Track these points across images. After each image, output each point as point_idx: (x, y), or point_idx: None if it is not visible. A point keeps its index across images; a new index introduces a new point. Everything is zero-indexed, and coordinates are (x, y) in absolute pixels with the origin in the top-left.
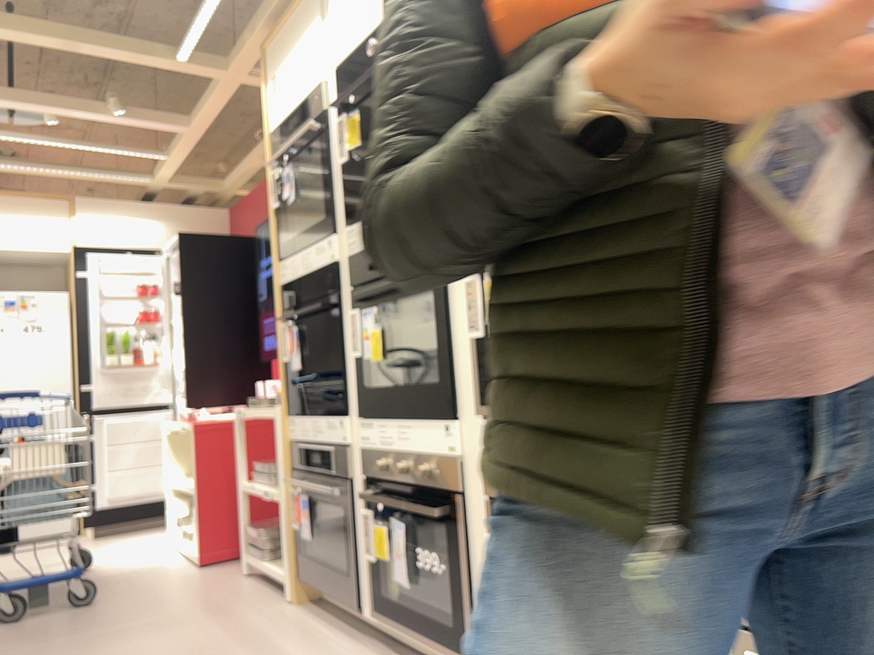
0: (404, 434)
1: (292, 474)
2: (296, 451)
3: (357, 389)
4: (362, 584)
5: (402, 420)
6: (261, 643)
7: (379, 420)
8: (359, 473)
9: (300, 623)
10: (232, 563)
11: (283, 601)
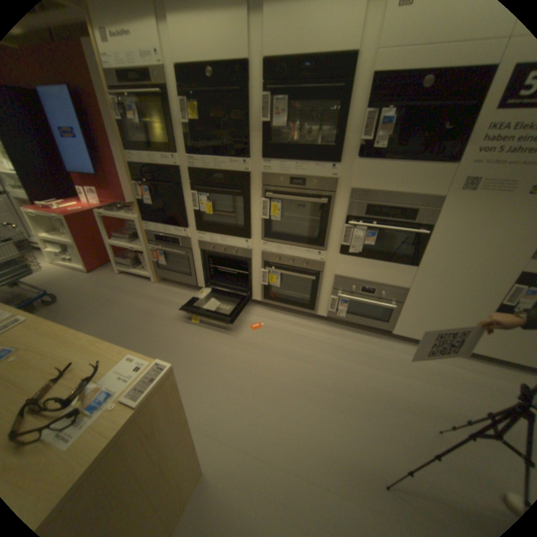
0: (224, 240)
1: (149, 244)
2: (151, 236)
3: (193, 221)
4: (197, 279)
5: (223, 236)
6: (163, 302)
7: (209, 234)
8: (195, 248)
9: (167, 291)
10: (102, 270)
11: (150, 284)
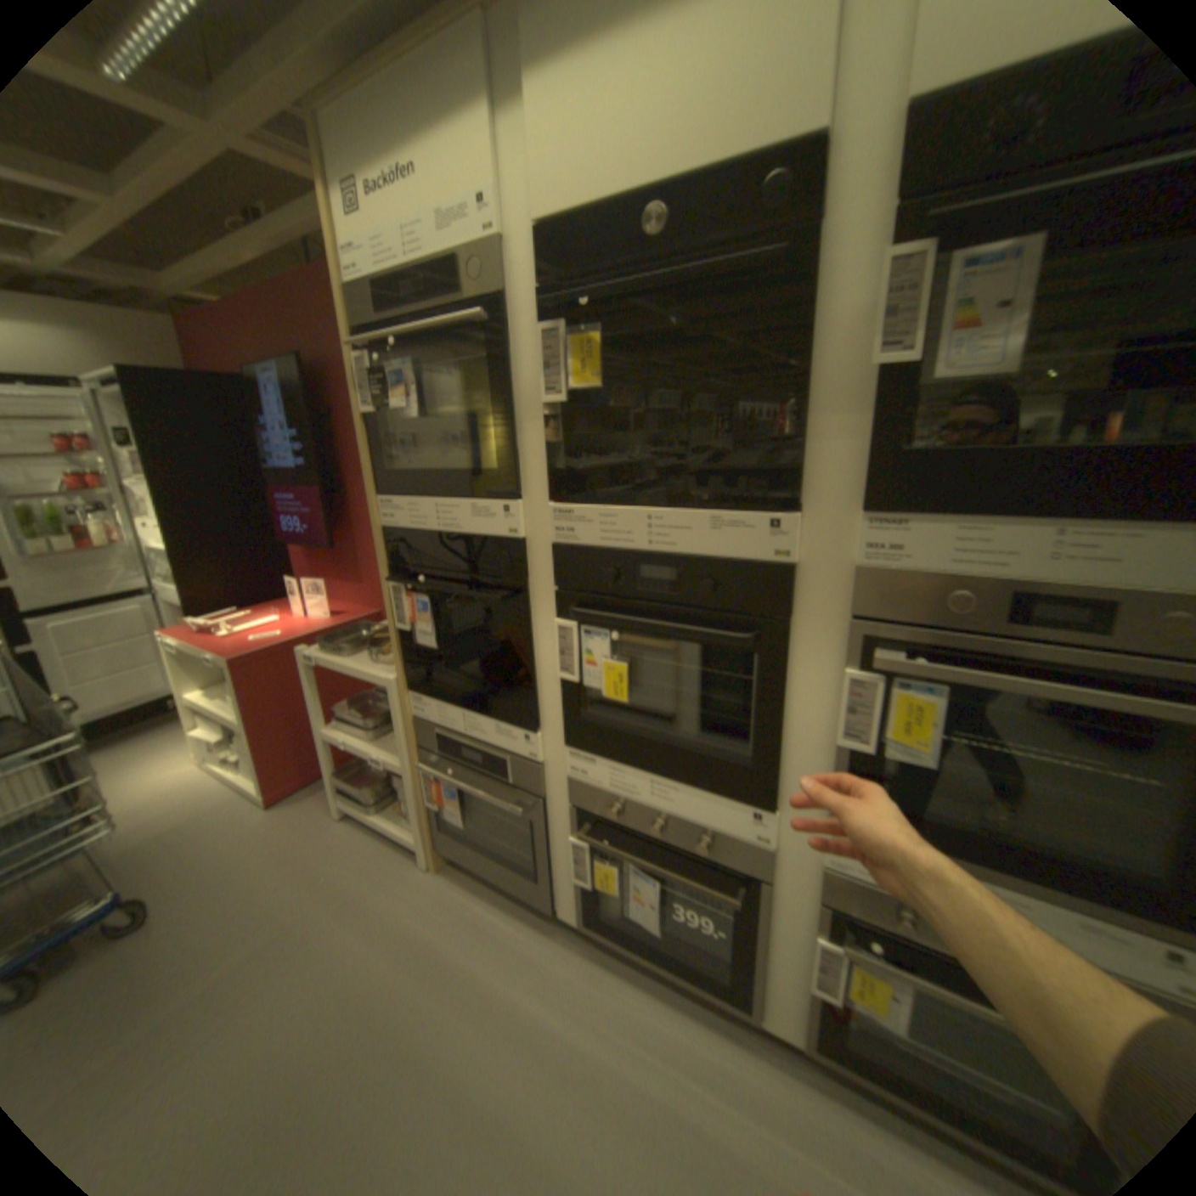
0: (663, 793)
1: (421, 754)
2: (429, 734)
3: (559, 709)
4: (557, 893)
5: (661, 777)
6: (437, 966)
7: (609, 759)
8: (558, 793)
9: (460, 911)
10: (306, 796)
11: (416, 870)
